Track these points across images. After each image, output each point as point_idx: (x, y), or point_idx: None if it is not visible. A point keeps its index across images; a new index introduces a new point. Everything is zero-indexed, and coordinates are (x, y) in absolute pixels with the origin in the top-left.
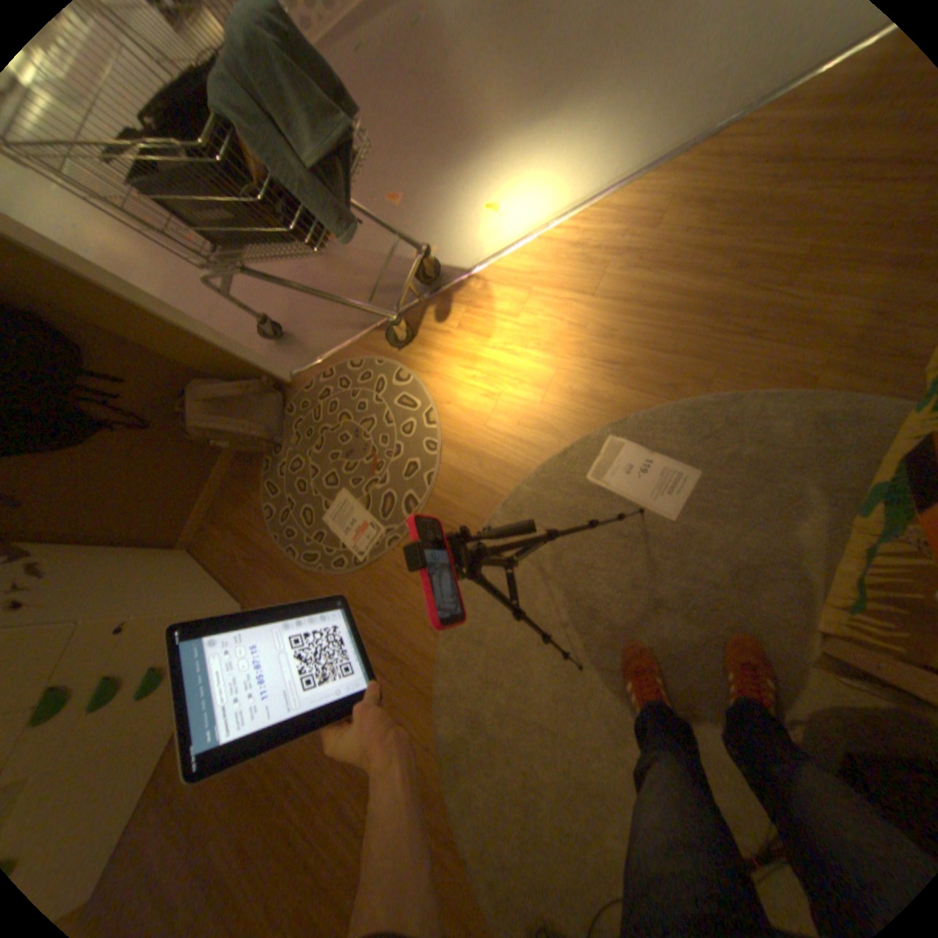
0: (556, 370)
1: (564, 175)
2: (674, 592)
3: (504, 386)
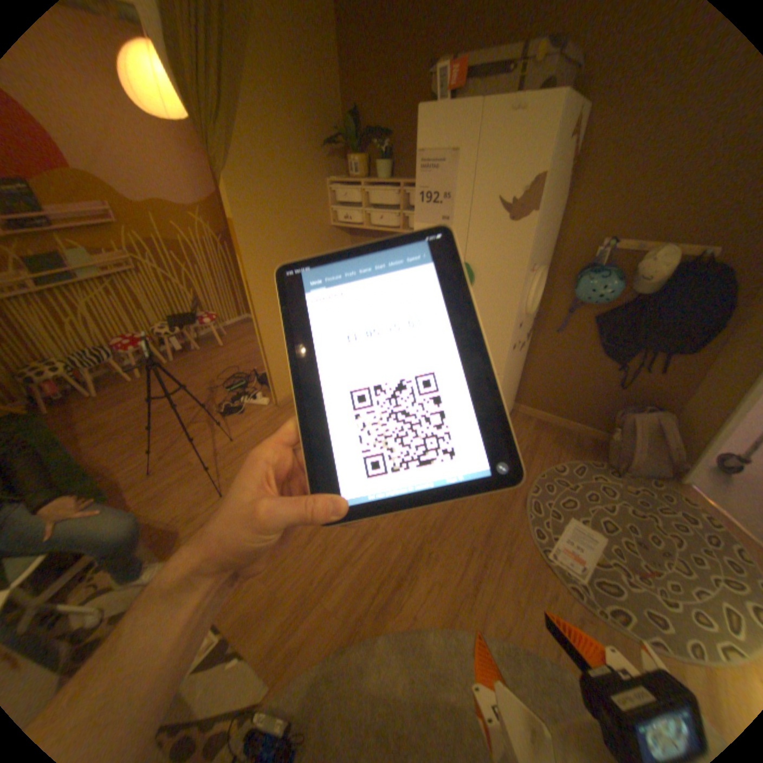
0: None
1: None
2: None
3: None
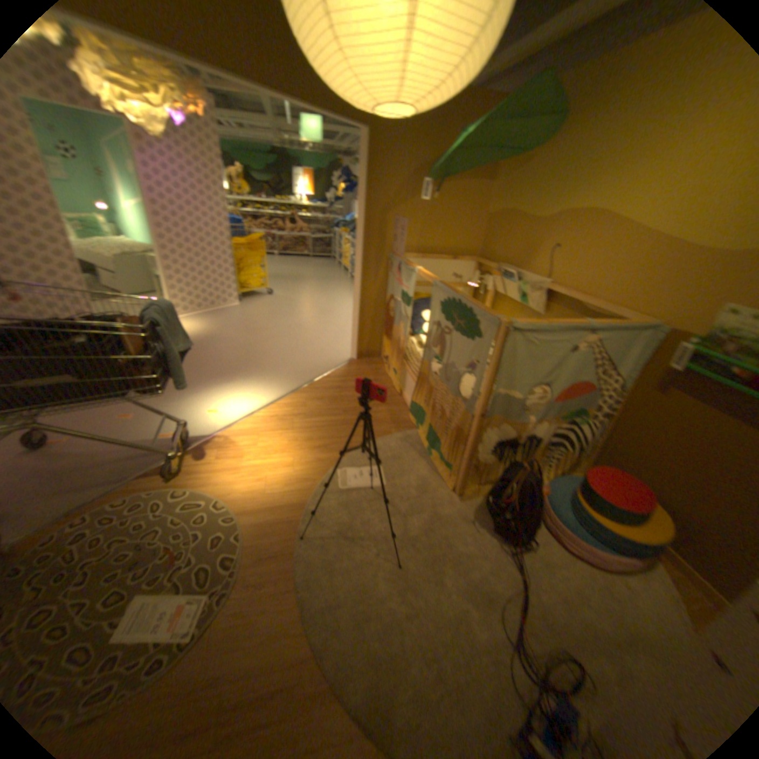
0: (292, 458)
1: (249, 398)
2: (405, 508)
3: (265, 474)
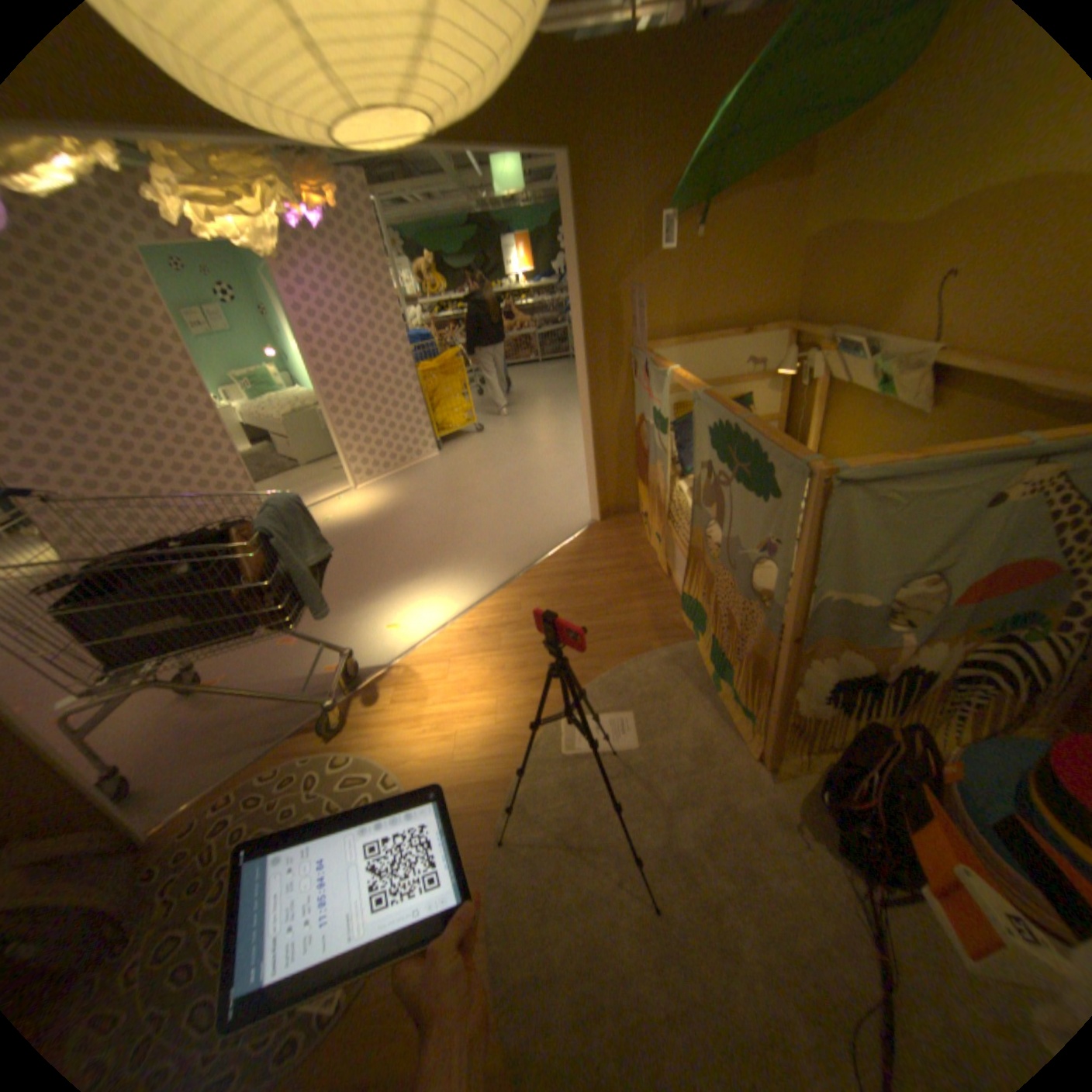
0: (496, 700)
1: (443, 602)
2: (673, 795)
3: (457, 727)
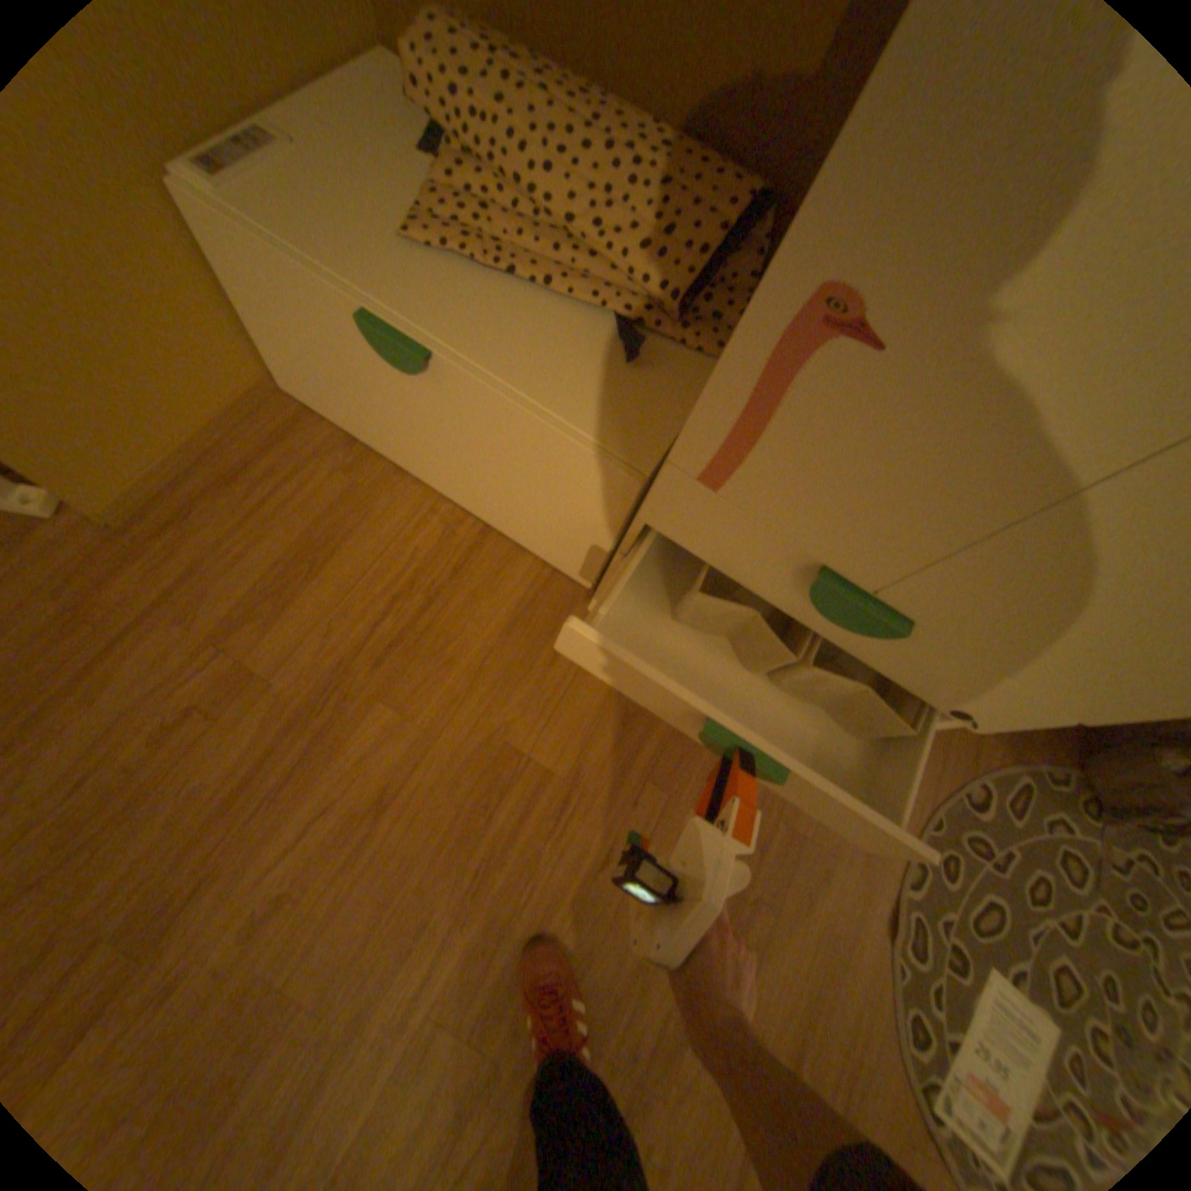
0: None
1: None
2: None
3: None
